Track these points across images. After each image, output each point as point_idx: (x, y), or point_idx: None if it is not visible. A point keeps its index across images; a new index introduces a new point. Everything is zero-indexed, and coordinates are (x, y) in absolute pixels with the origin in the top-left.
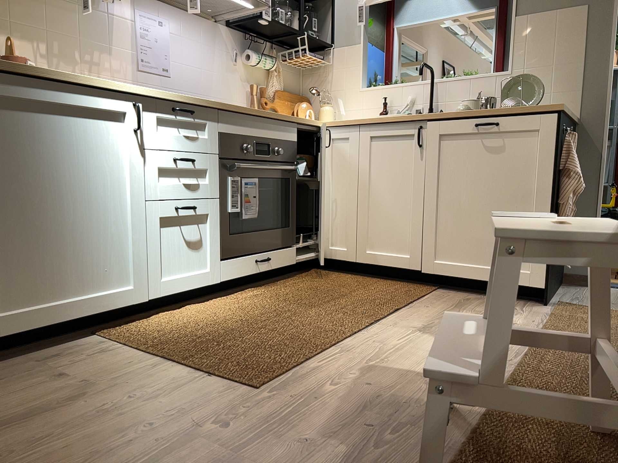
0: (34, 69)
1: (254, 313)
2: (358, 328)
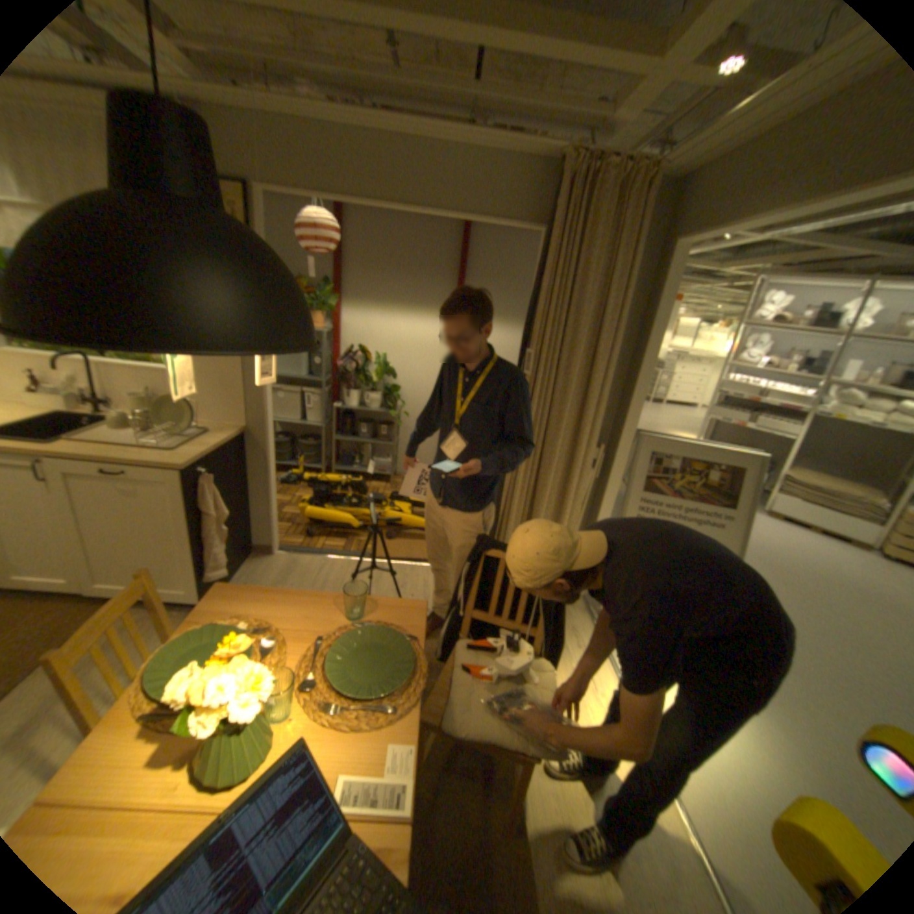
0: None
1: None
2: None
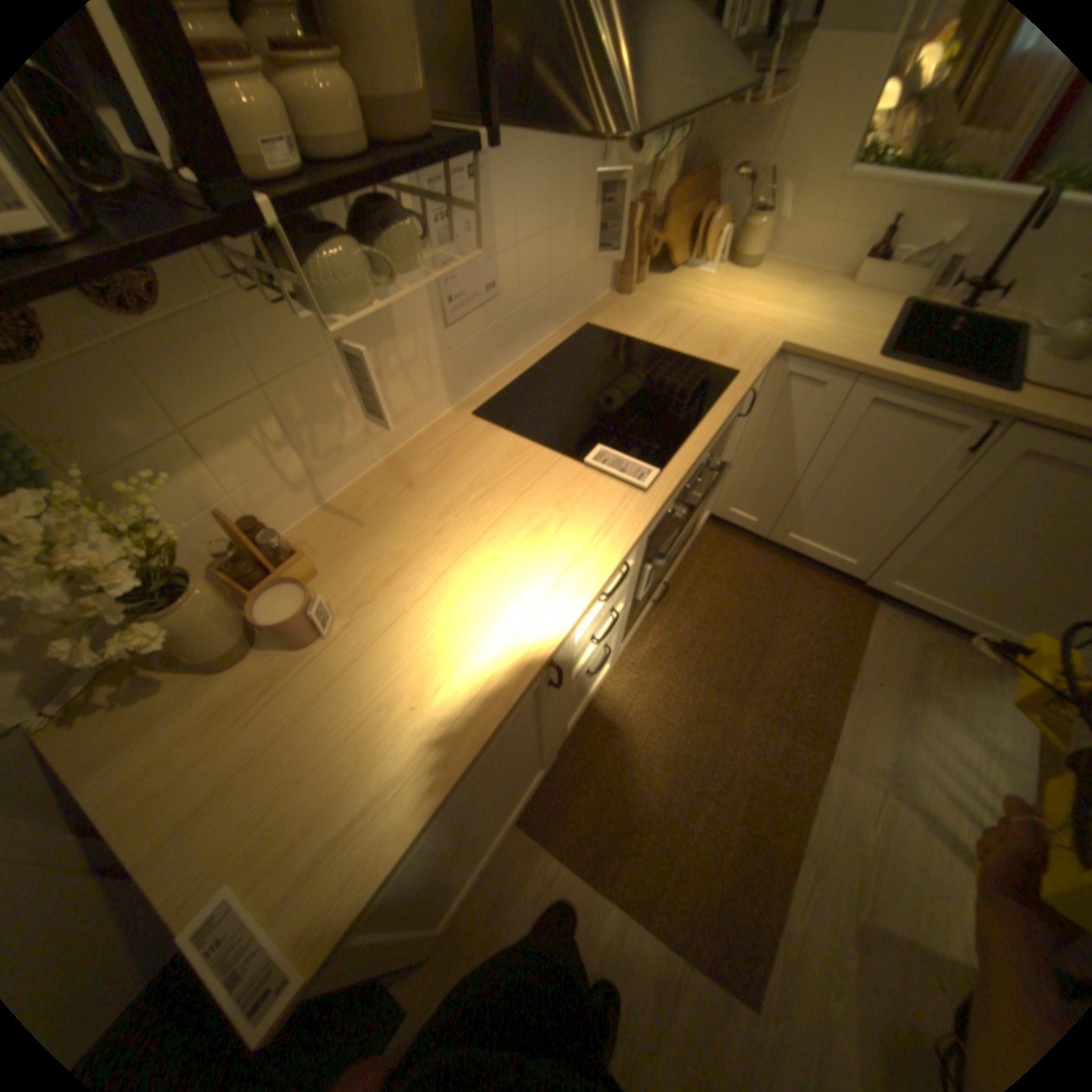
0: (398, 845)
1: (675, 739)
2: (815, 791)
